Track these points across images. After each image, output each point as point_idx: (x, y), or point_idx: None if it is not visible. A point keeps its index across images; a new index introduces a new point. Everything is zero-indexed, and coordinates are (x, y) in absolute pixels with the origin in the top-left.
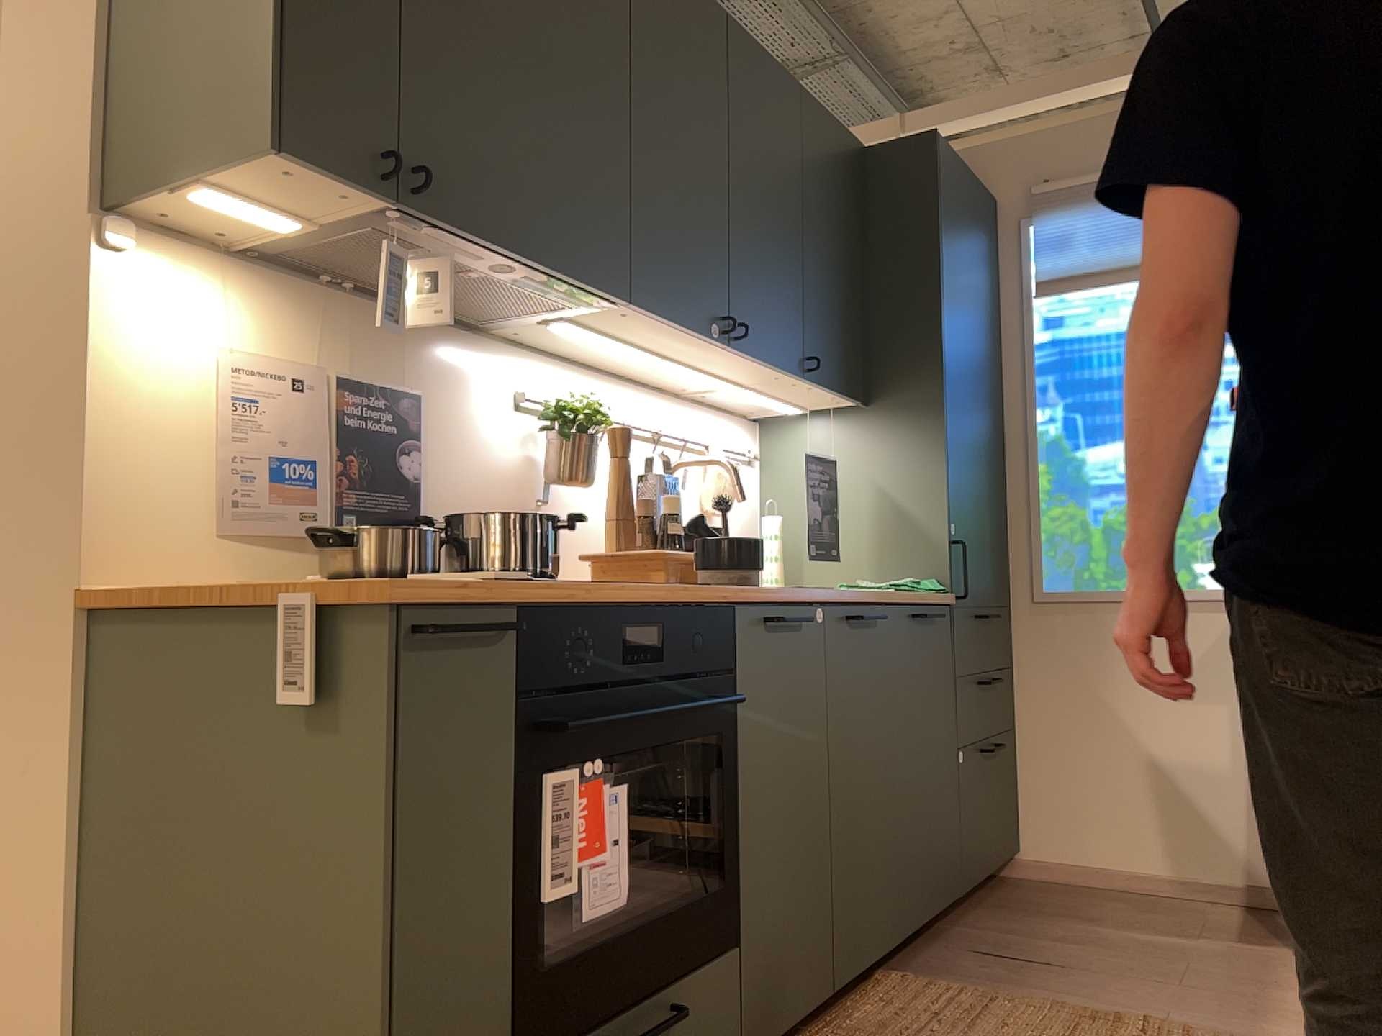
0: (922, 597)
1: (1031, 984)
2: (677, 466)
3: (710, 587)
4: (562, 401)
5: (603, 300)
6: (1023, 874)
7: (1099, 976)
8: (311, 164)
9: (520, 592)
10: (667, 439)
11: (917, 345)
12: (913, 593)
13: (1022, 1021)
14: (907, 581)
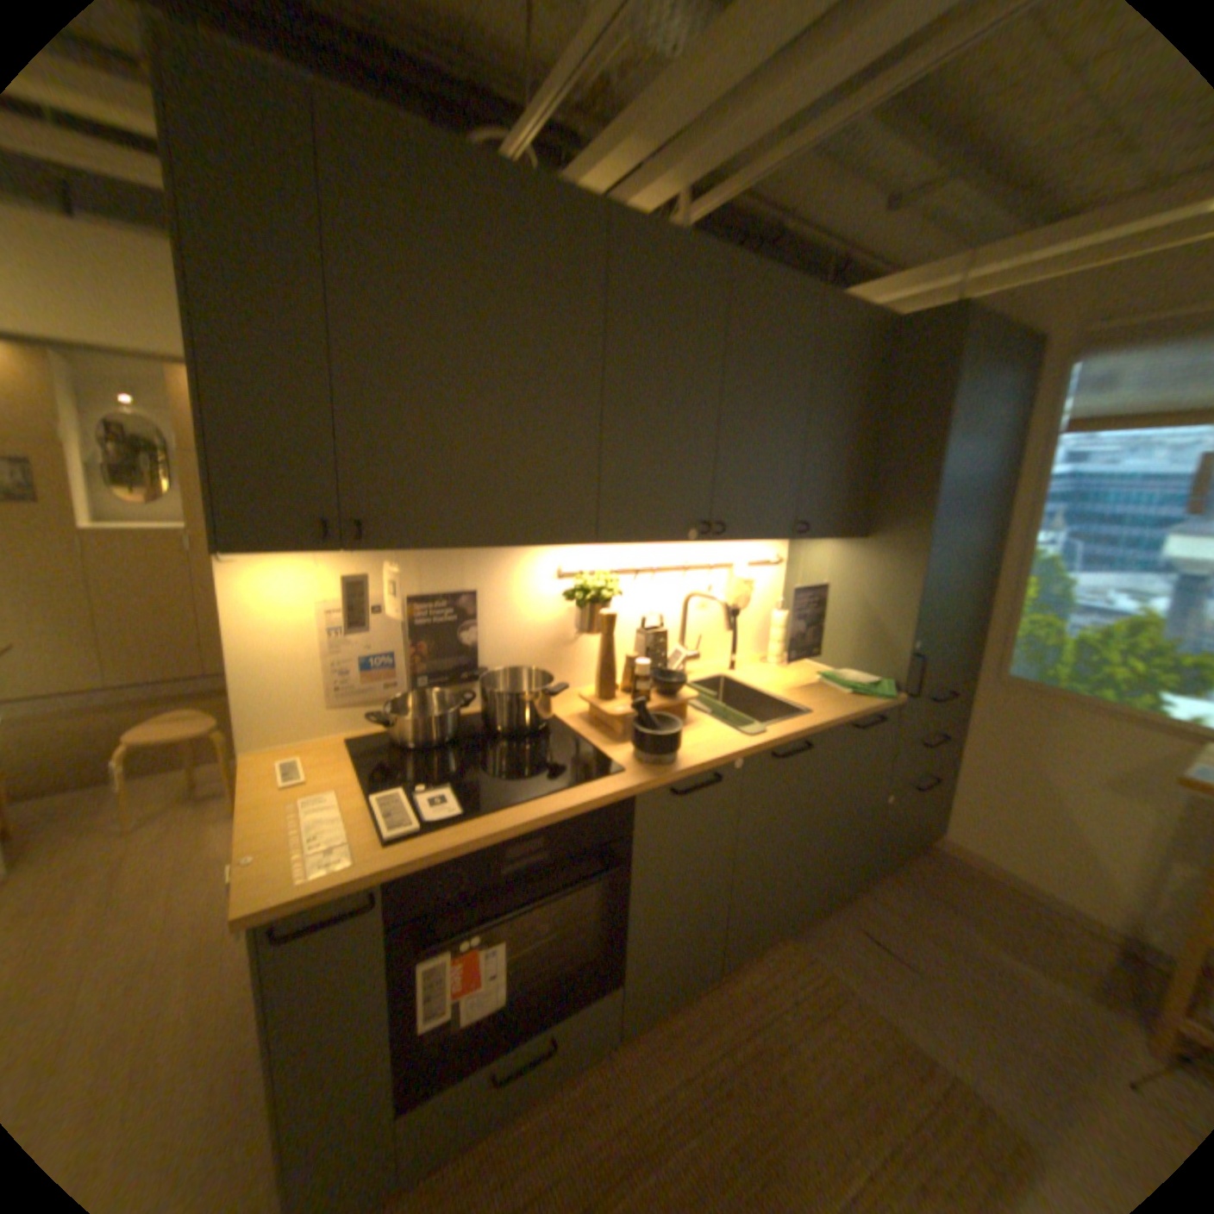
0: (868, 706)
1: (887, 990)
2: (693, 594)
3: (618, 776)
4: (585, 578)
5: (579, 540)
6: (944, 850)
7: (945, 1003)
8: (255, 548)
9: (379, 878)
10: (695, 566)
11: (915, 497)
12: (866, 696)
13: (854, 1040)
14: (866, 682)
